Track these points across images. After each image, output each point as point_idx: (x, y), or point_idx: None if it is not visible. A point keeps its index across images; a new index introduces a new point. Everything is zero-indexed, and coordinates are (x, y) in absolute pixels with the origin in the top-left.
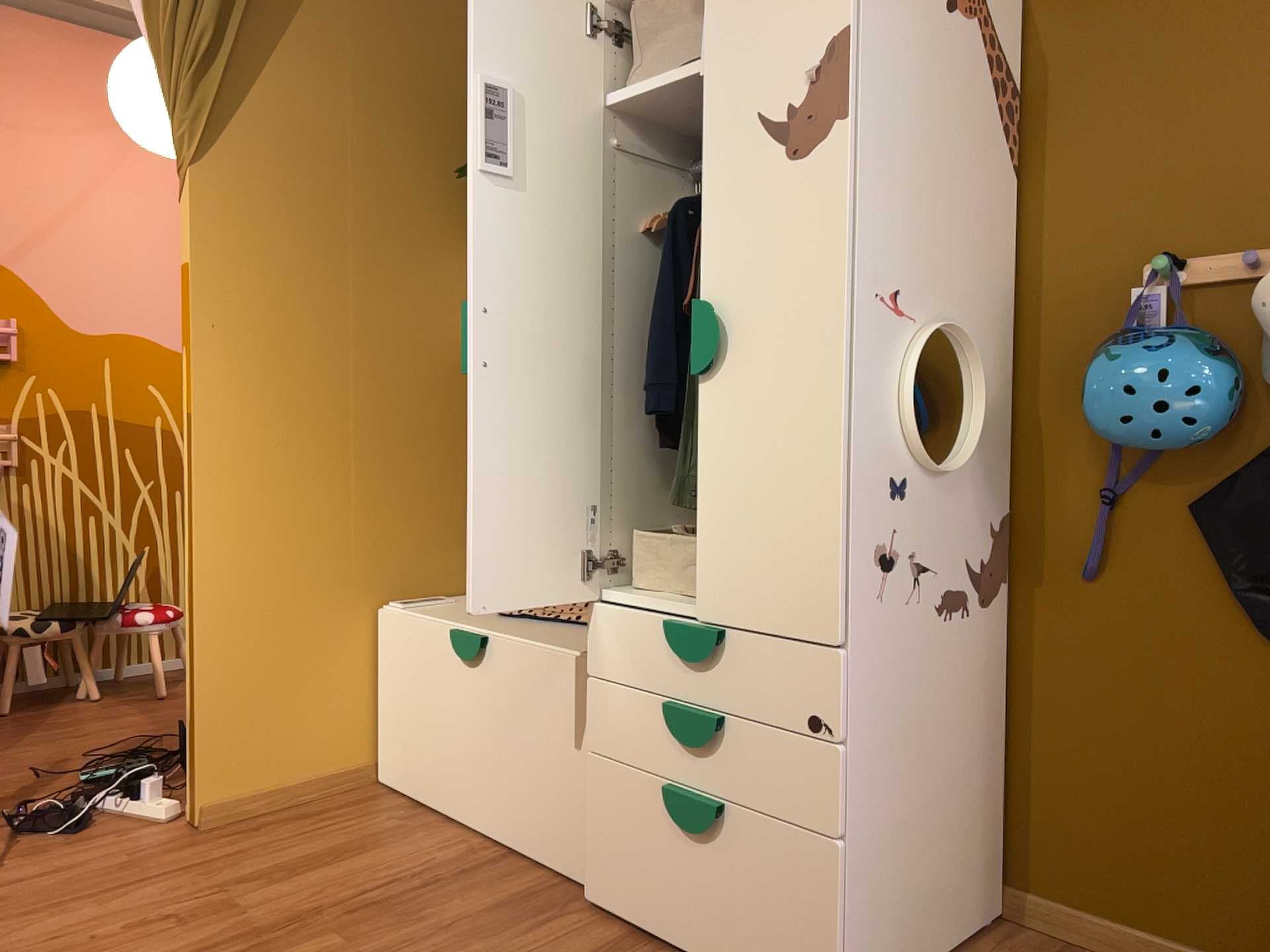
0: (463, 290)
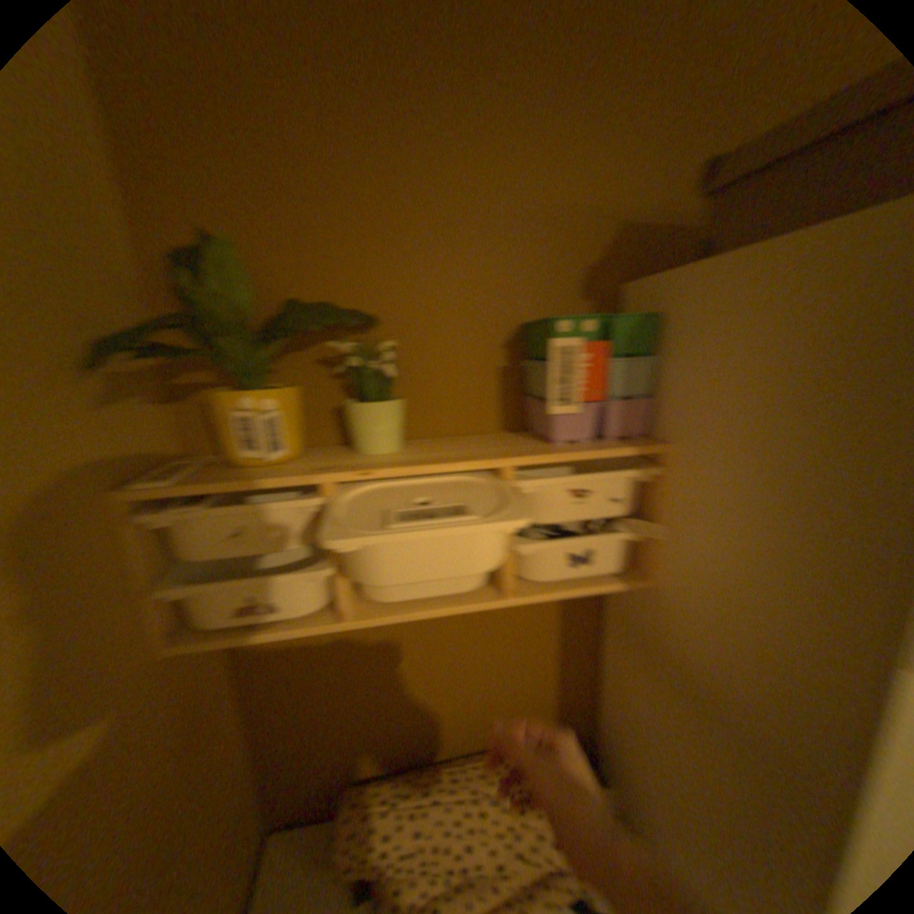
0: (118, 578)
